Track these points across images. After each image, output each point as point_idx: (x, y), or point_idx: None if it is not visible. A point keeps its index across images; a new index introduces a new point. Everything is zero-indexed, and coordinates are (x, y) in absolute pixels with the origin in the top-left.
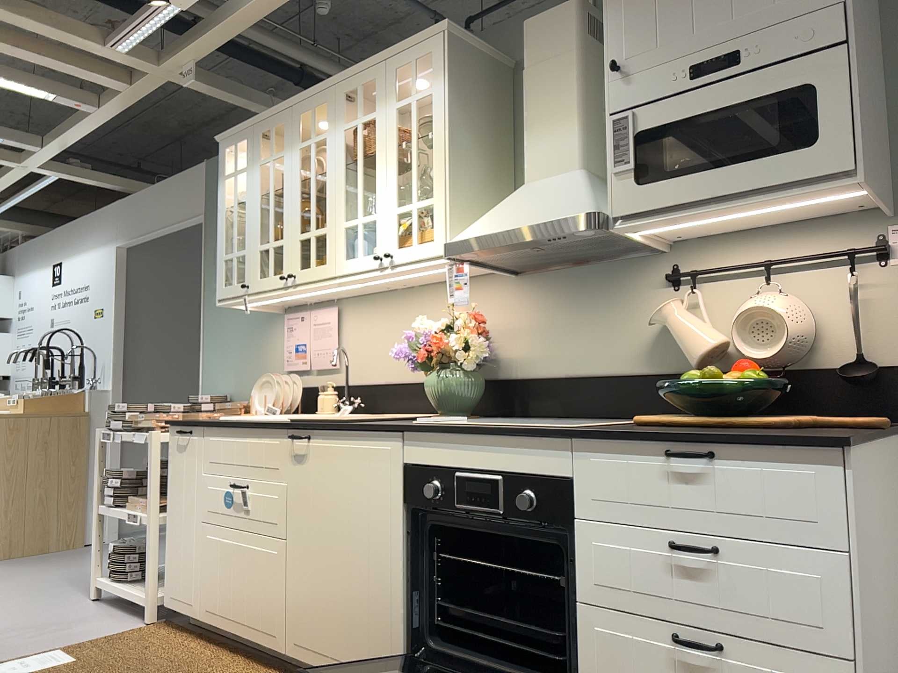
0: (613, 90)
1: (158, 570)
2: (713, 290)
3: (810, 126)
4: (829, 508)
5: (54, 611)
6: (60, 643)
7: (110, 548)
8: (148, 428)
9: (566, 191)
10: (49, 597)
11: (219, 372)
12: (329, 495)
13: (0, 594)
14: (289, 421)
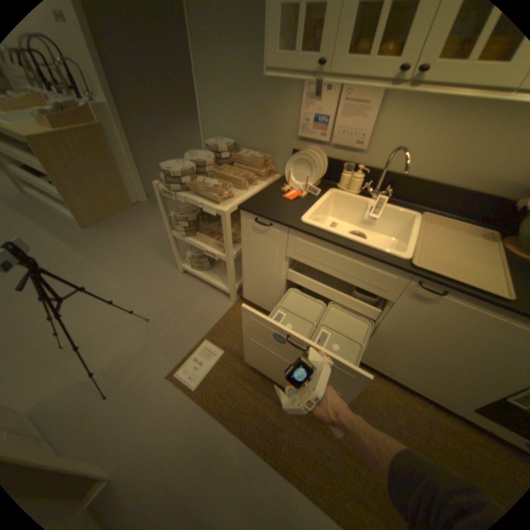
0: None
1: (235, 280)
2: None
3: None
4: None
5: (169, 288)
6: (199, 328)
7: (188, 254)
8: (209, 197)
9: None
10: (154, 270)
11: (219, 116)
12: (451, 332)
13: (121, 267)
14: (410, 262)
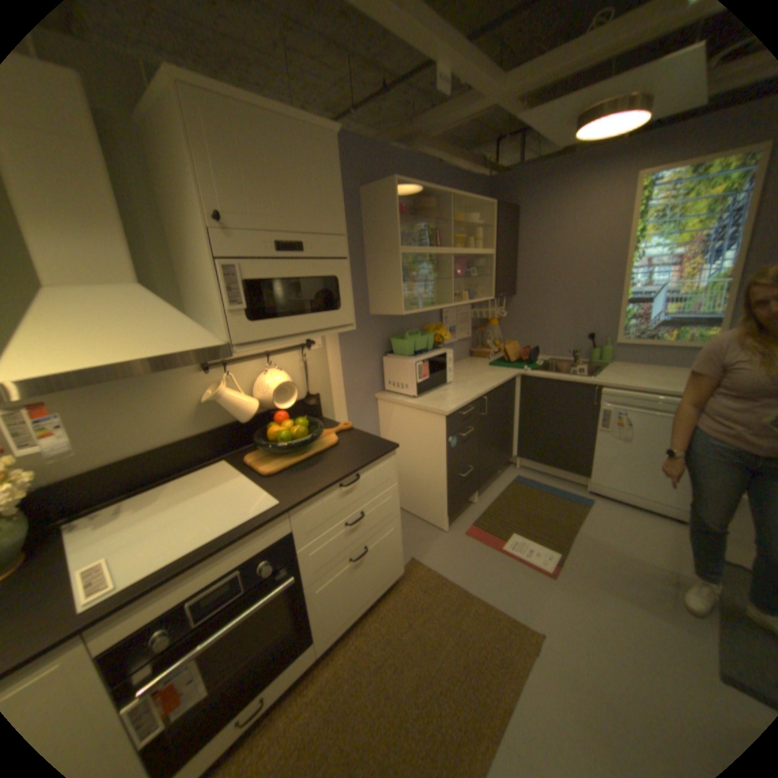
0: (215, 235)
1: None
2: (233, 370)
3: (337, 299)
4: (391, 472)
5: None
6: None
7: None
8: None
9: (157, 313)
10: None
11: None
12: None
13: None
14: None
